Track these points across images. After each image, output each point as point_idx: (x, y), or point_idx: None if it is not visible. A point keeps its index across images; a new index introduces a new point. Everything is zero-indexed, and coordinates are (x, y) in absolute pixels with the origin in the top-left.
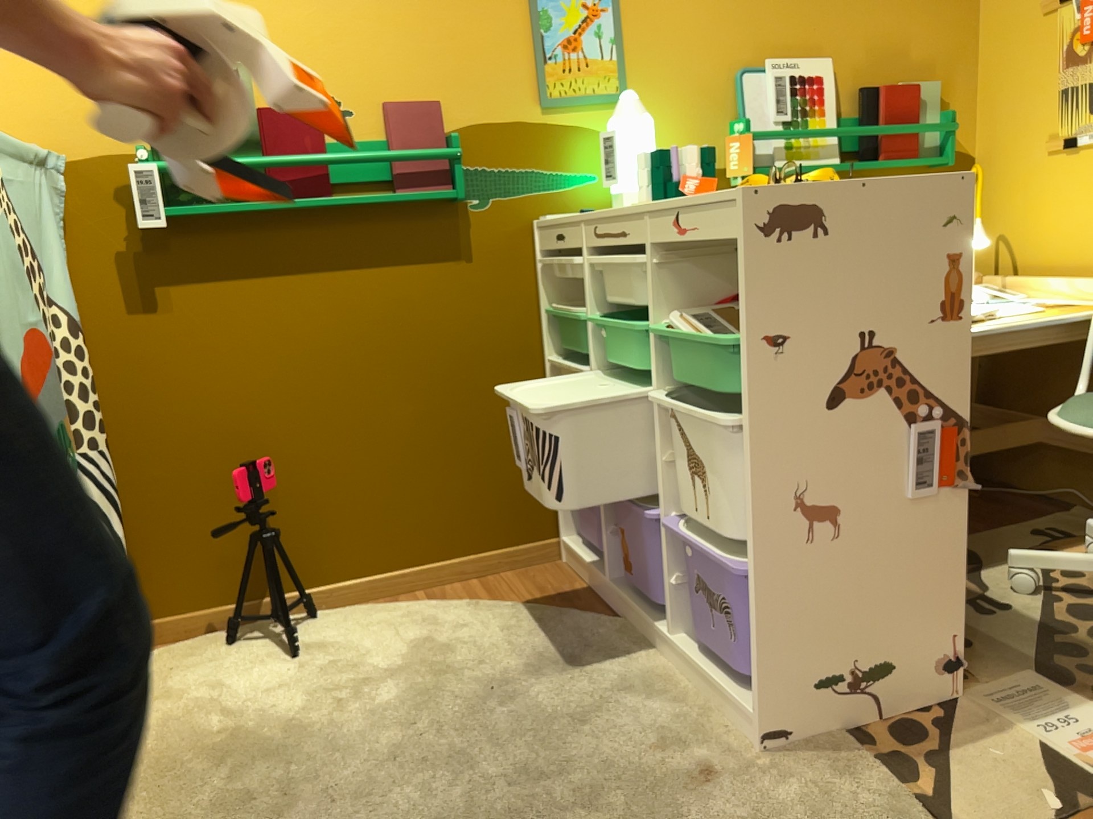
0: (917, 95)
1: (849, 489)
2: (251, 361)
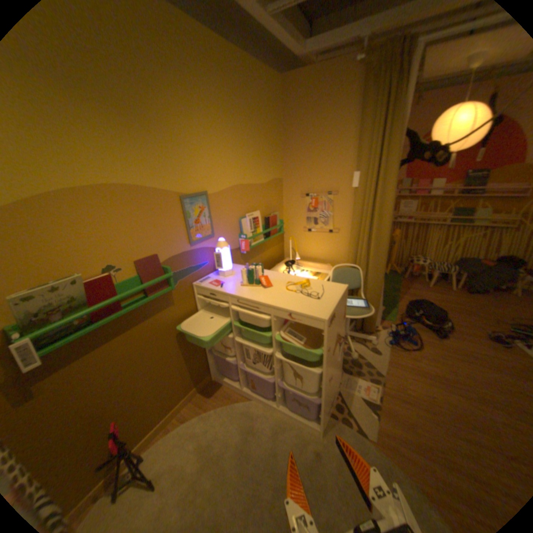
0: (276, 217)
1: (334, 368)
2: (92, 388)
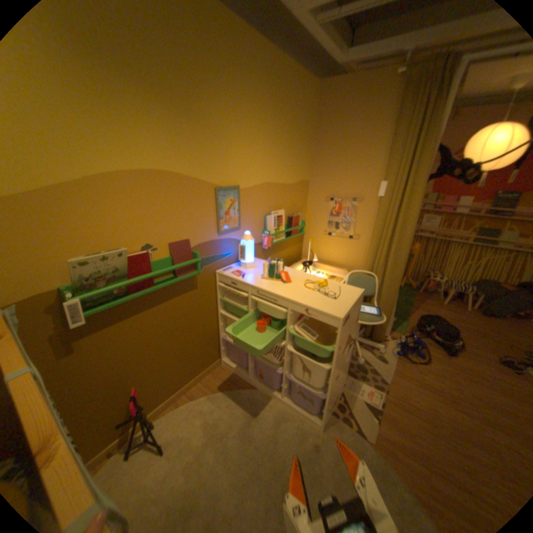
0: (299, 218)
1: (341, 368)
2: (120, 354)
